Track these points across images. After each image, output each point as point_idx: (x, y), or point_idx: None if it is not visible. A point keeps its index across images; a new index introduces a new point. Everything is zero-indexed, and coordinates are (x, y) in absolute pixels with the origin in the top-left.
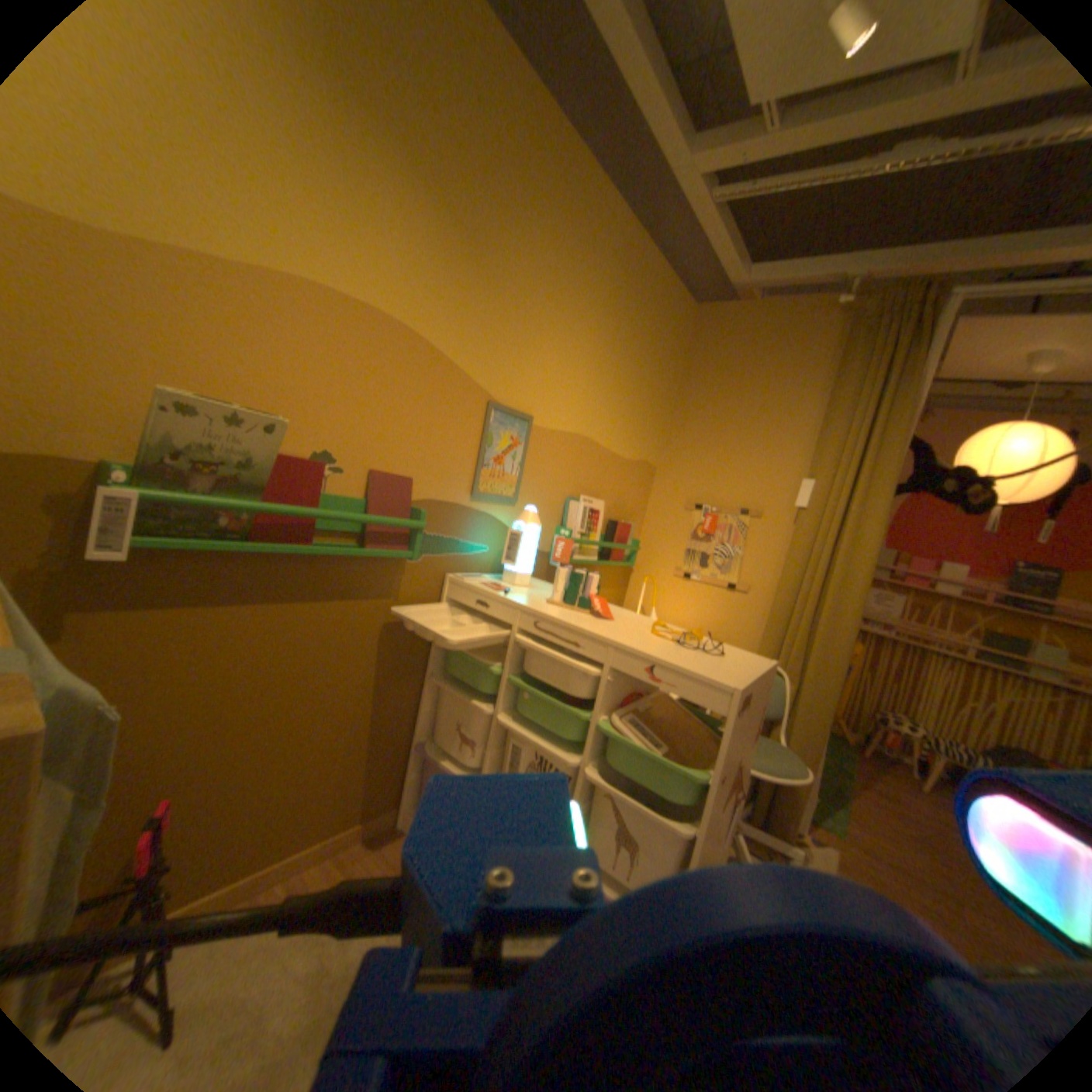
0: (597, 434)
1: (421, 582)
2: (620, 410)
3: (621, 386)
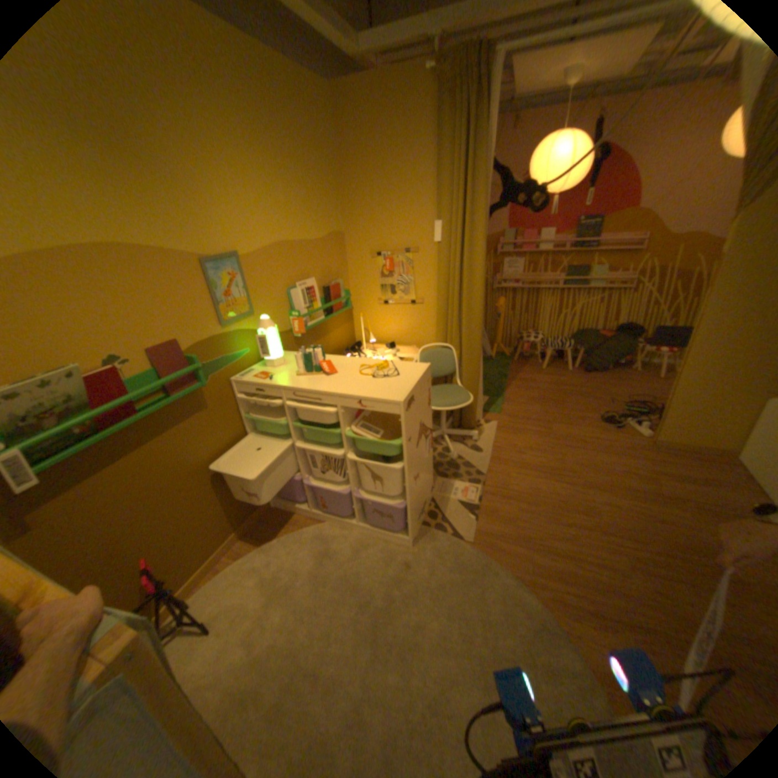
0: (289, 234)
1: (216, 391)
2: (299, 207)
3: (291, 189)
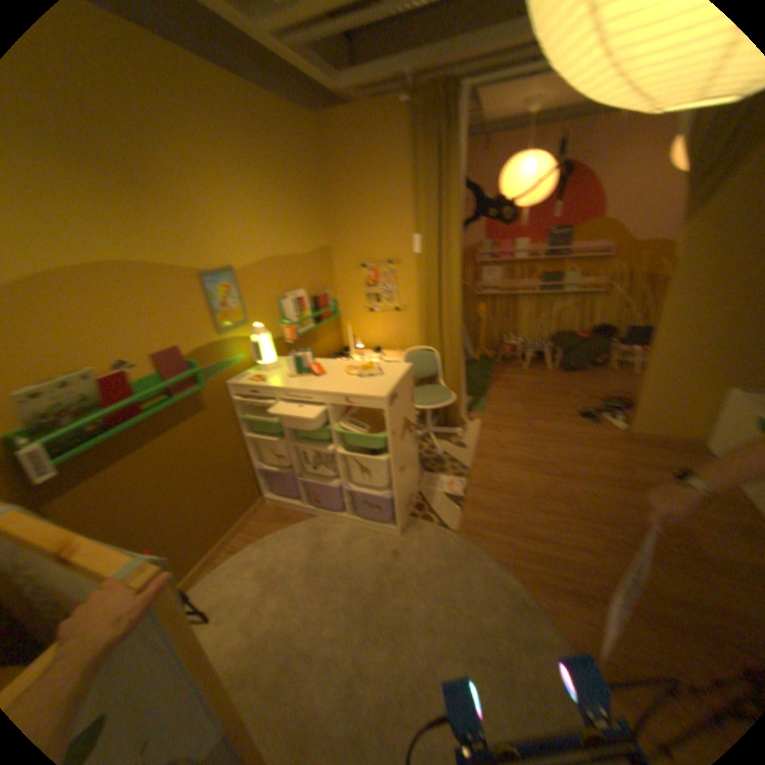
0: (281, 250)
1: (215, 394)
2: (290, 225)
3: (283, 209)
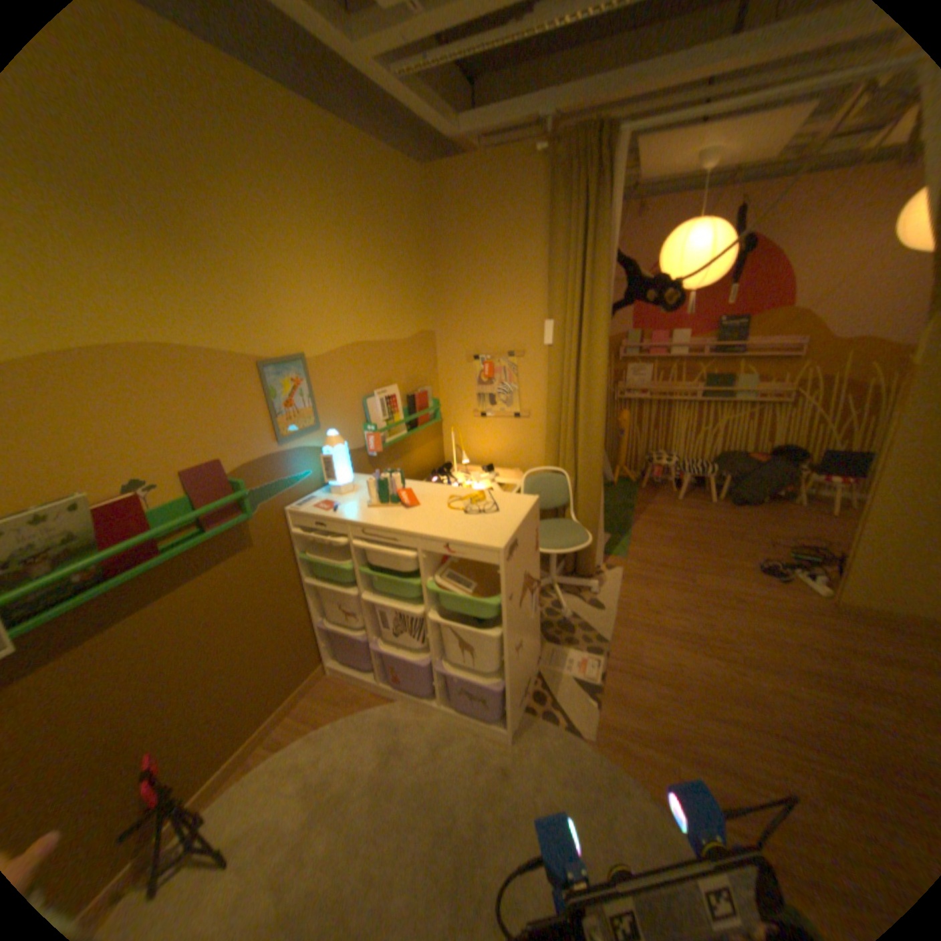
0: (368, 333)
1: (264, 524)
2: (382, 302)
3: (374, 281)
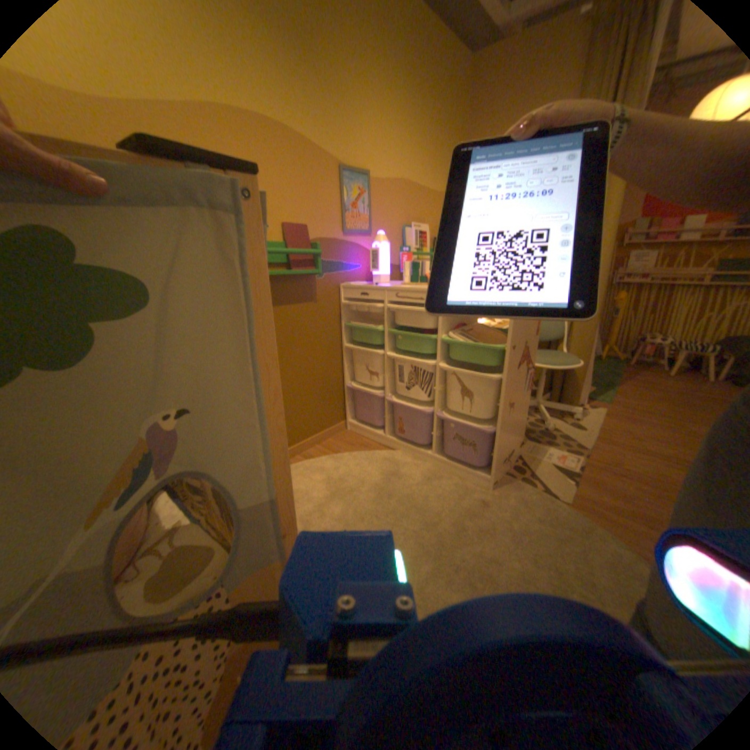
0: (414, 175)
1: (325, 289)
2: (427, 154)
3: (424, 135)
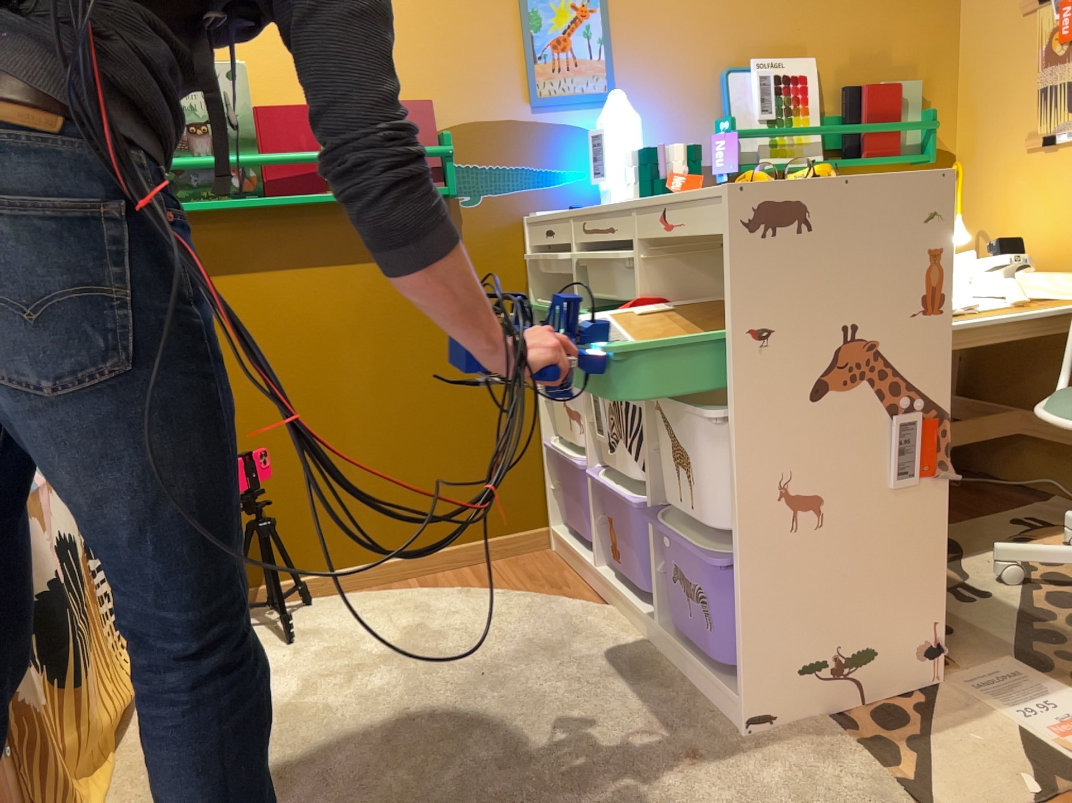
0: None
1: (486, 228)
2: None
3: None
